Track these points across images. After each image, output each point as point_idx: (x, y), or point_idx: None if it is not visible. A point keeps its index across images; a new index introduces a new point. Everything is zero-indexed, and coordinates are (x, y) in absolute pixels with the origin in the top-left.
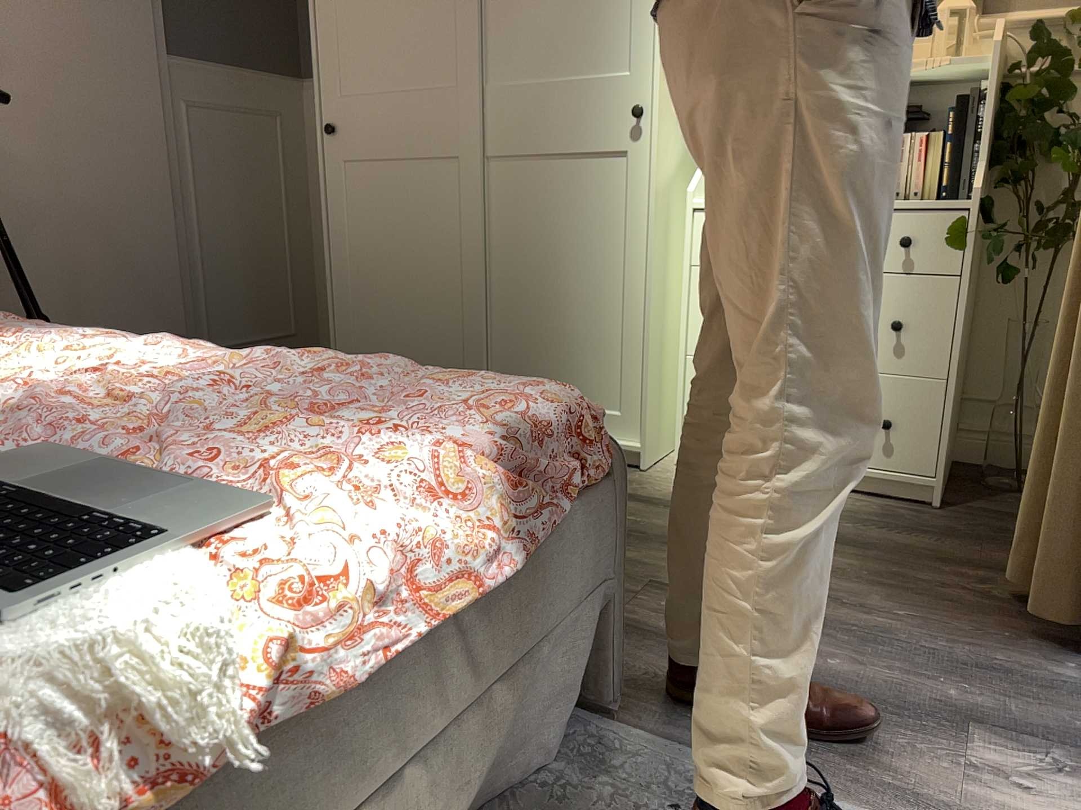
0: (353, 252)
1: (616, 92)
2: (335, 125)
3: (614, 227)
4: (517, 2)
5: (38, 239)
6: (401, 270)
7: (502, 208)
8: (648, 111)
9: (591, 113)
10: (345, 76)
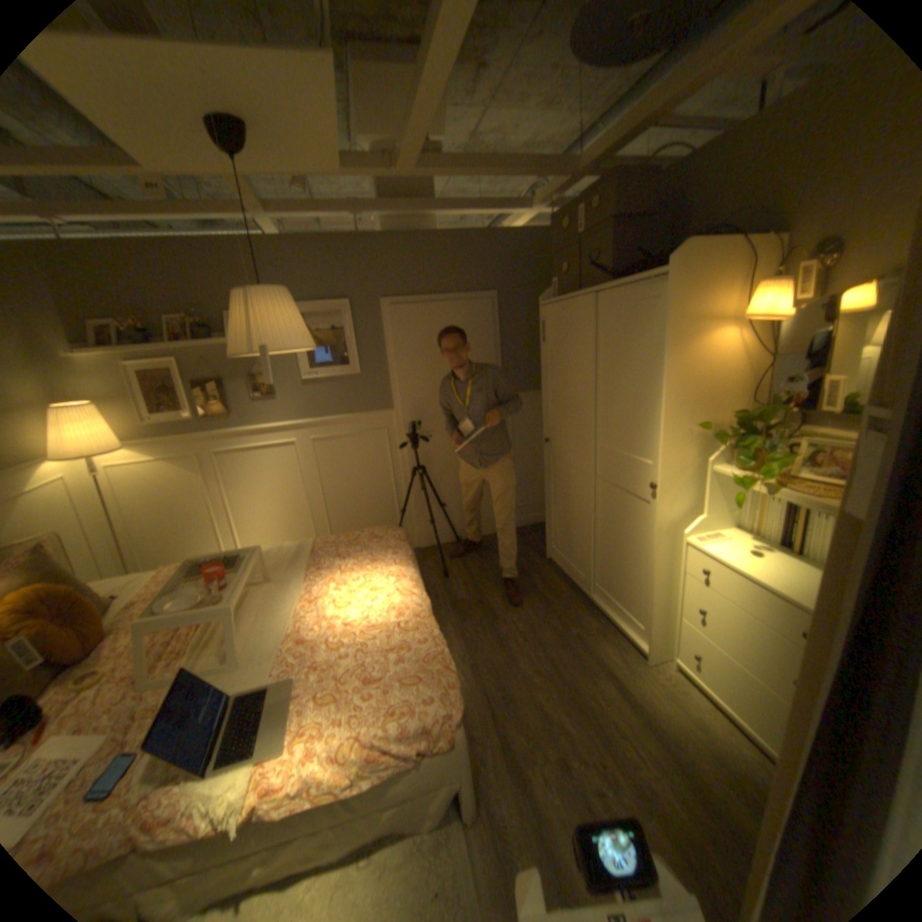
0: (553, 494)
1: (647, 471)
2: (549, 439)
3: (644, 536)
4: (610, 409)
5: (447, 474)
6: (567, 510)
7: (602, 502)
8: (660, 486)
9: (636, 476)
10: (552, 419)
